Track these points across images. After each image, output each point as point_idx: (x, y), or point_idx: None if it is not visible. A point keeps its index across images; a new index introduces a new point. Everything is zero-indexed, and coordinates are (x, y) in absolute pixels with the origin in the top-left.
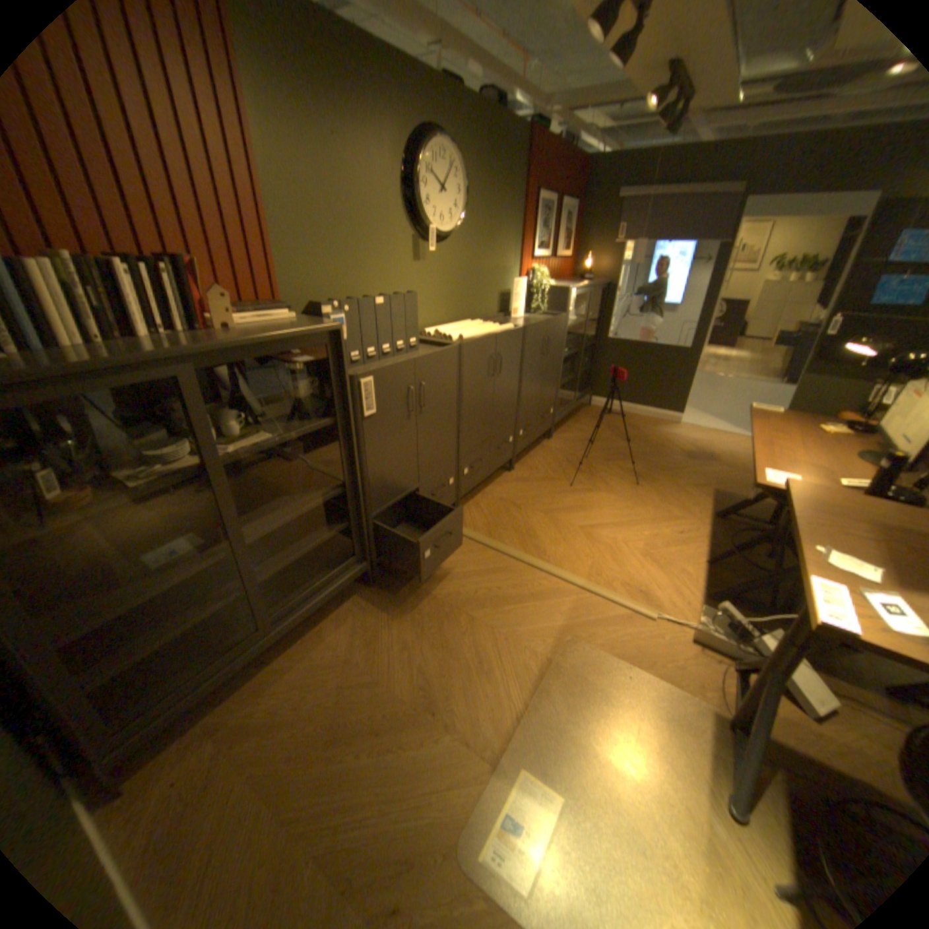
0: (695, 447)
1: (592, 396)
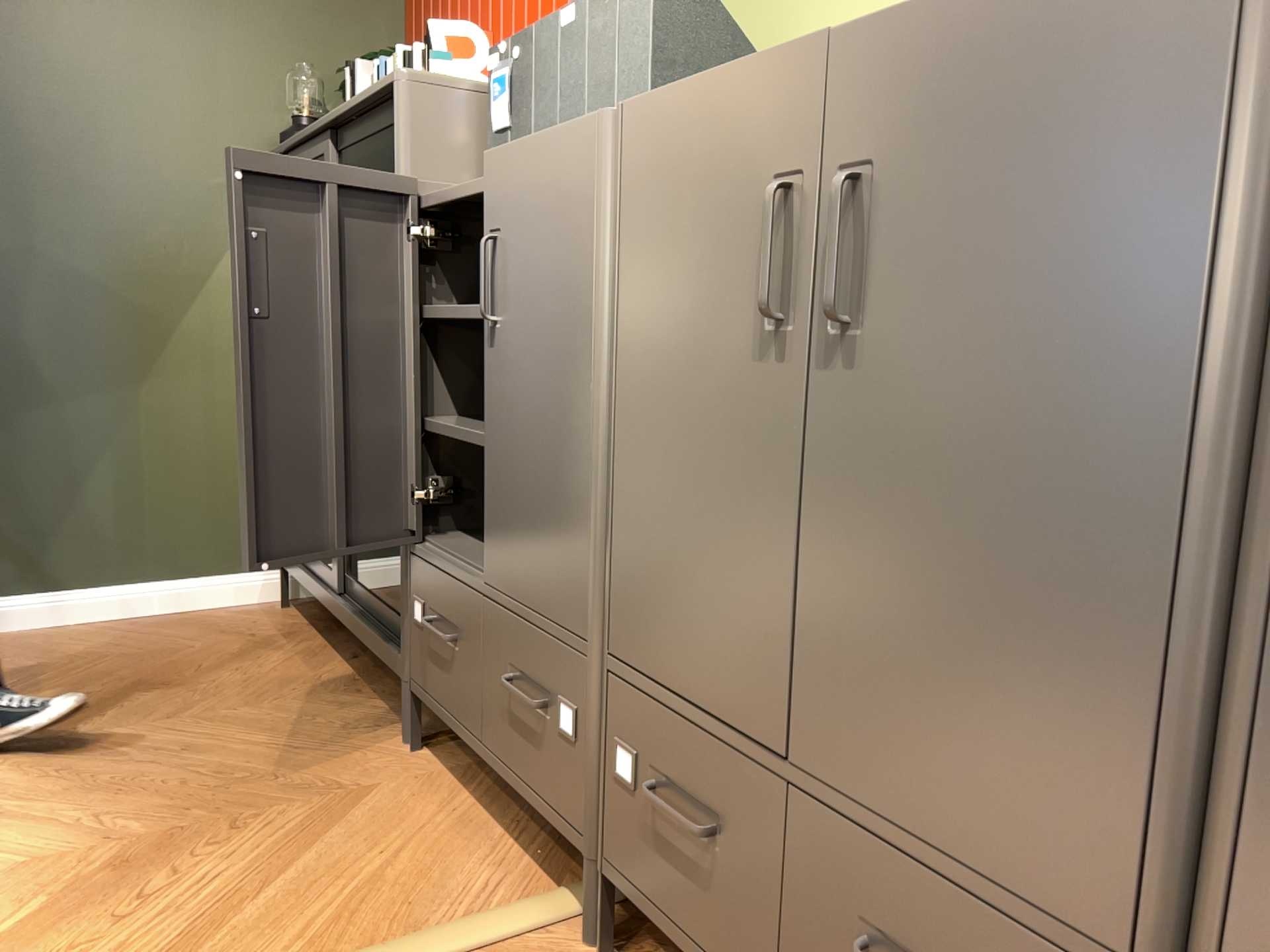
0: None
1: None
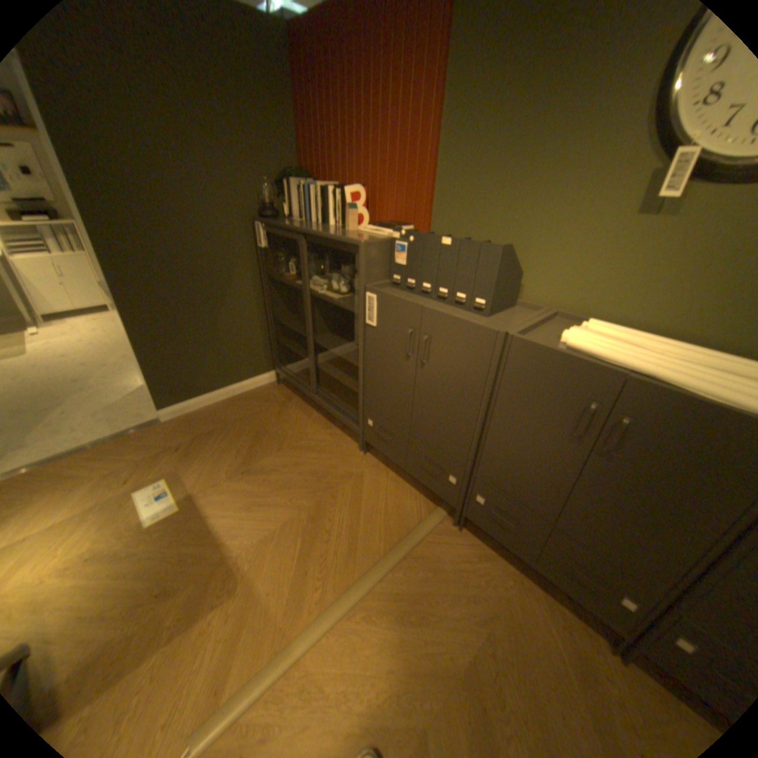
0: None
1: None
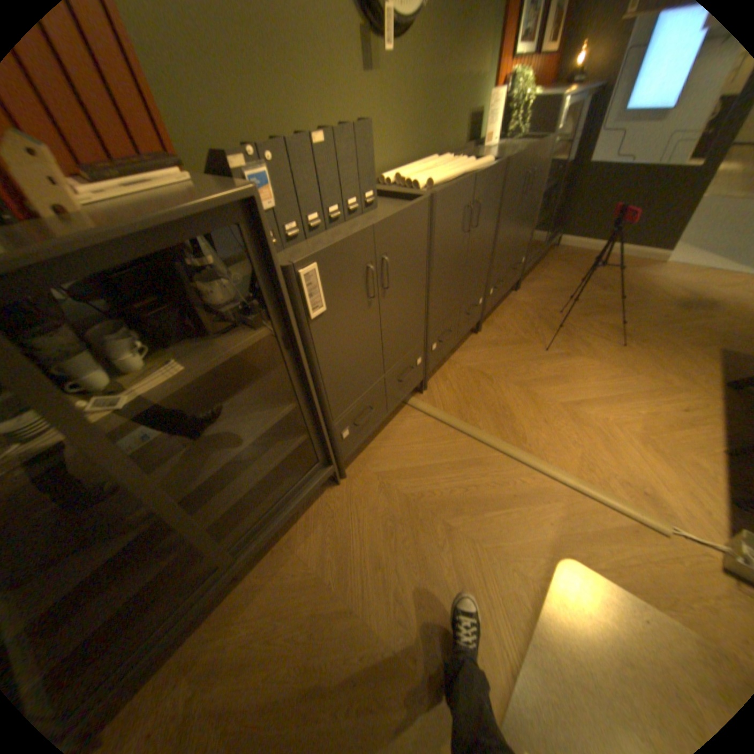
0: (688, 293)
1: (561, 234)
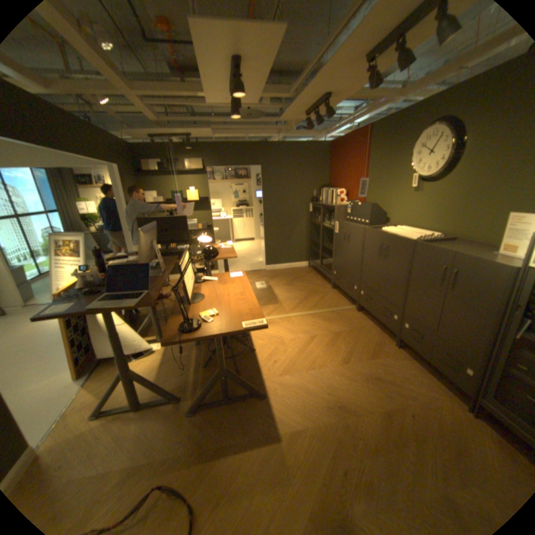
0: None
1: None
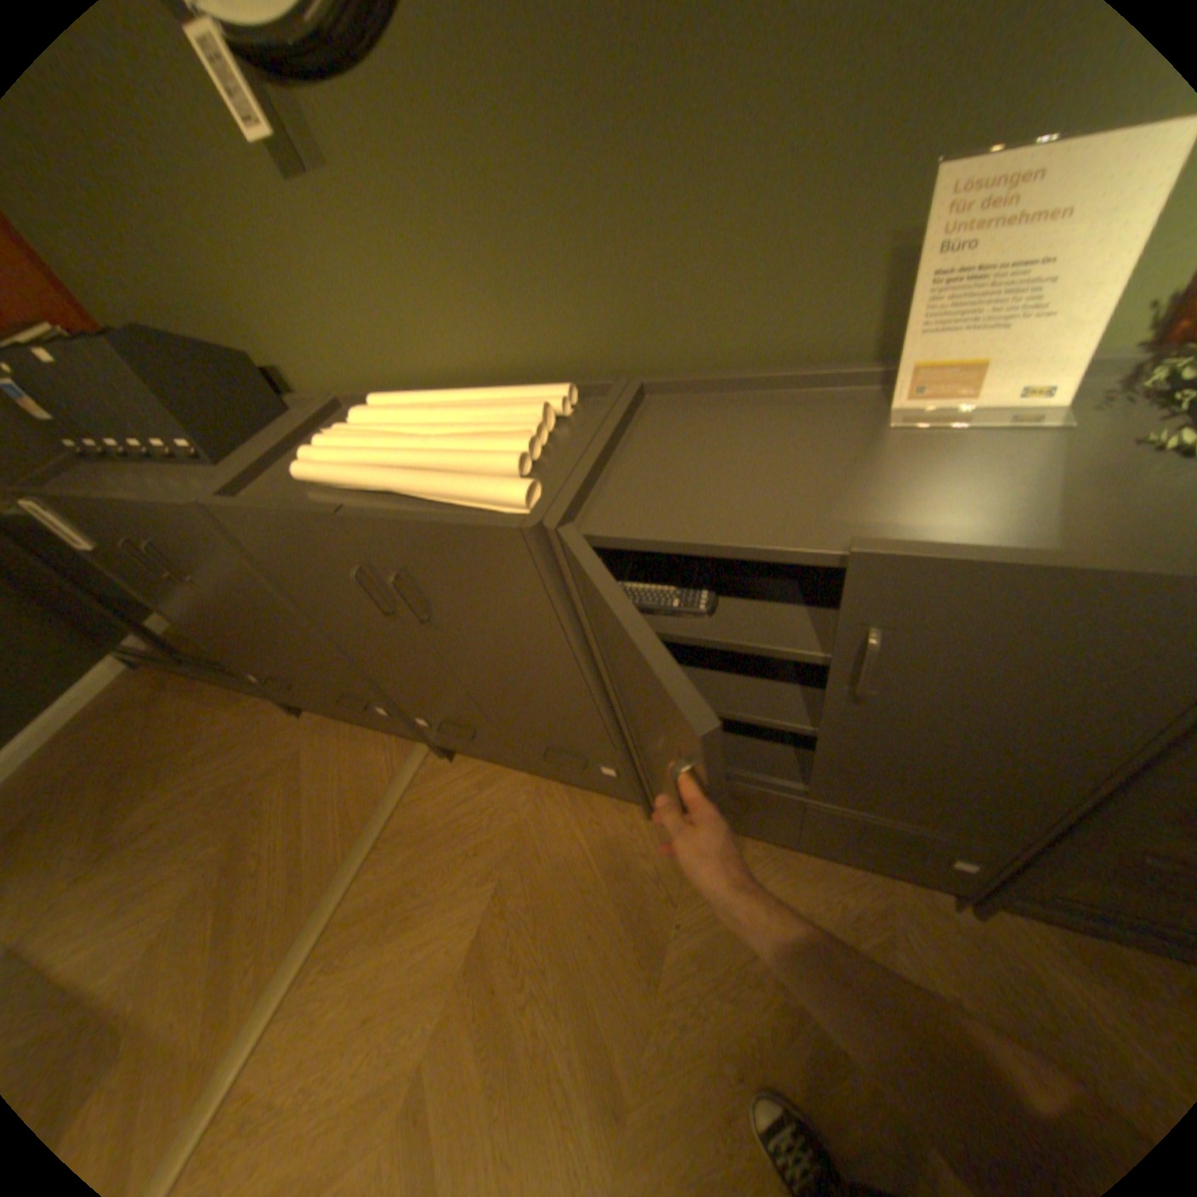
0: None
1: None
